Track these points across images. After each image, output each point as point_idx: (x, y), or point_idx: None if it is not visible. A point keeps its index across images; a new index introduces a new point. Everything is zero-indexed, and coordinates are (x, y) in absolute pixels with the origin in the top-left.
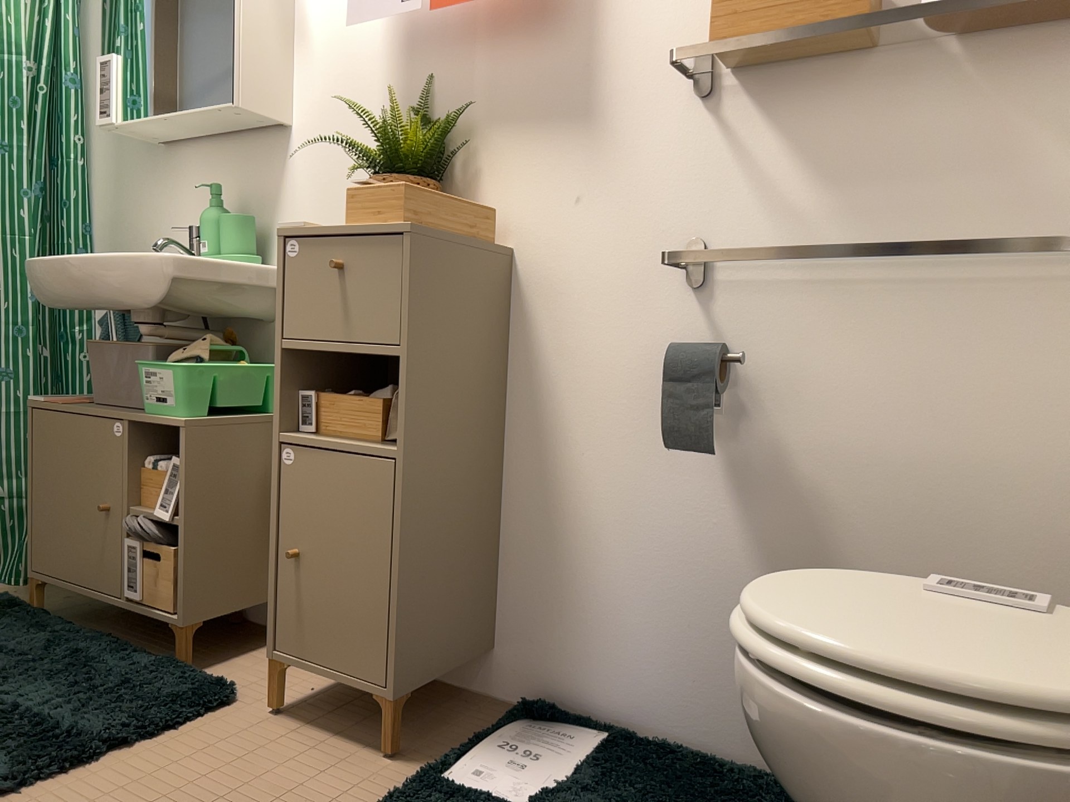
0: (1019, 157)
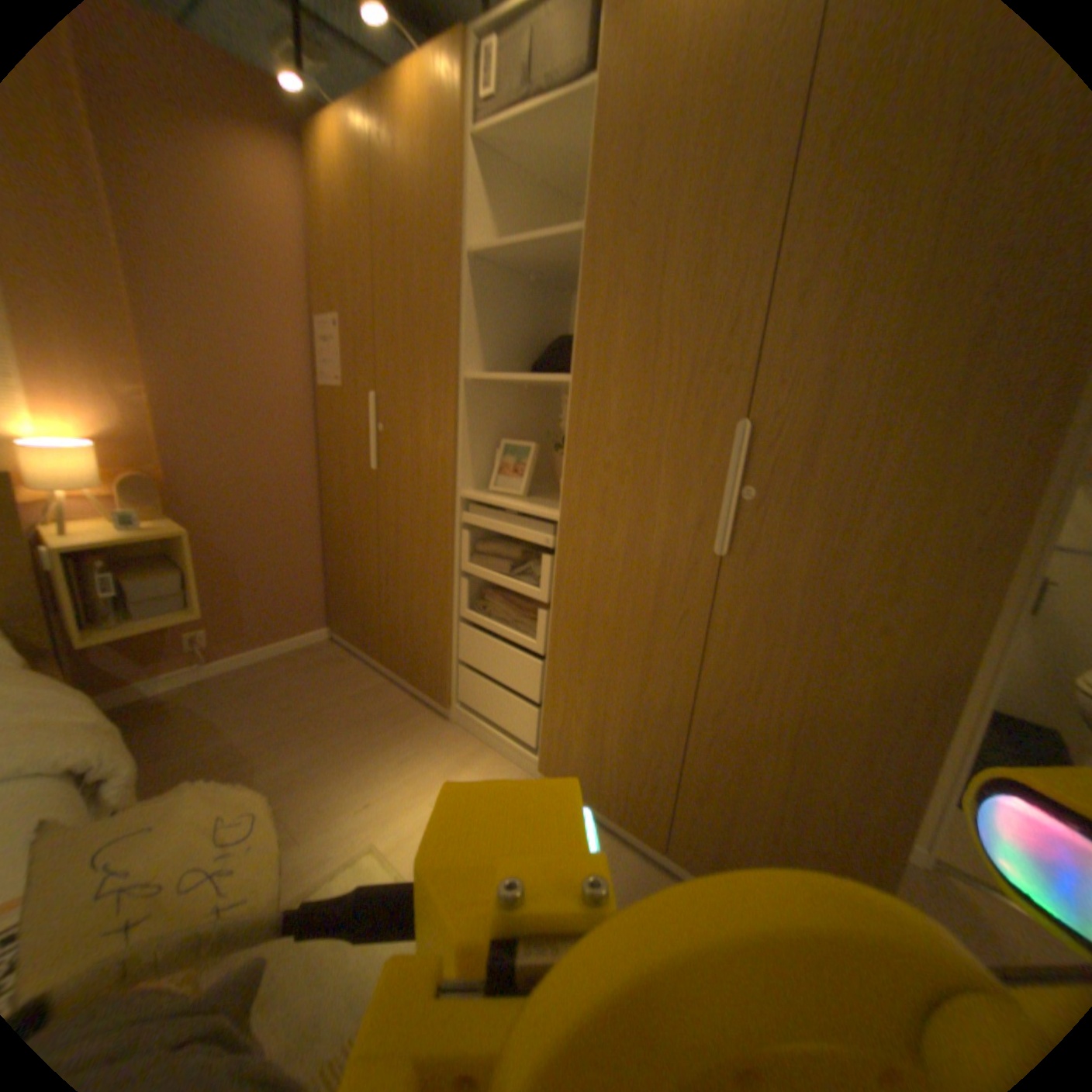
0: None
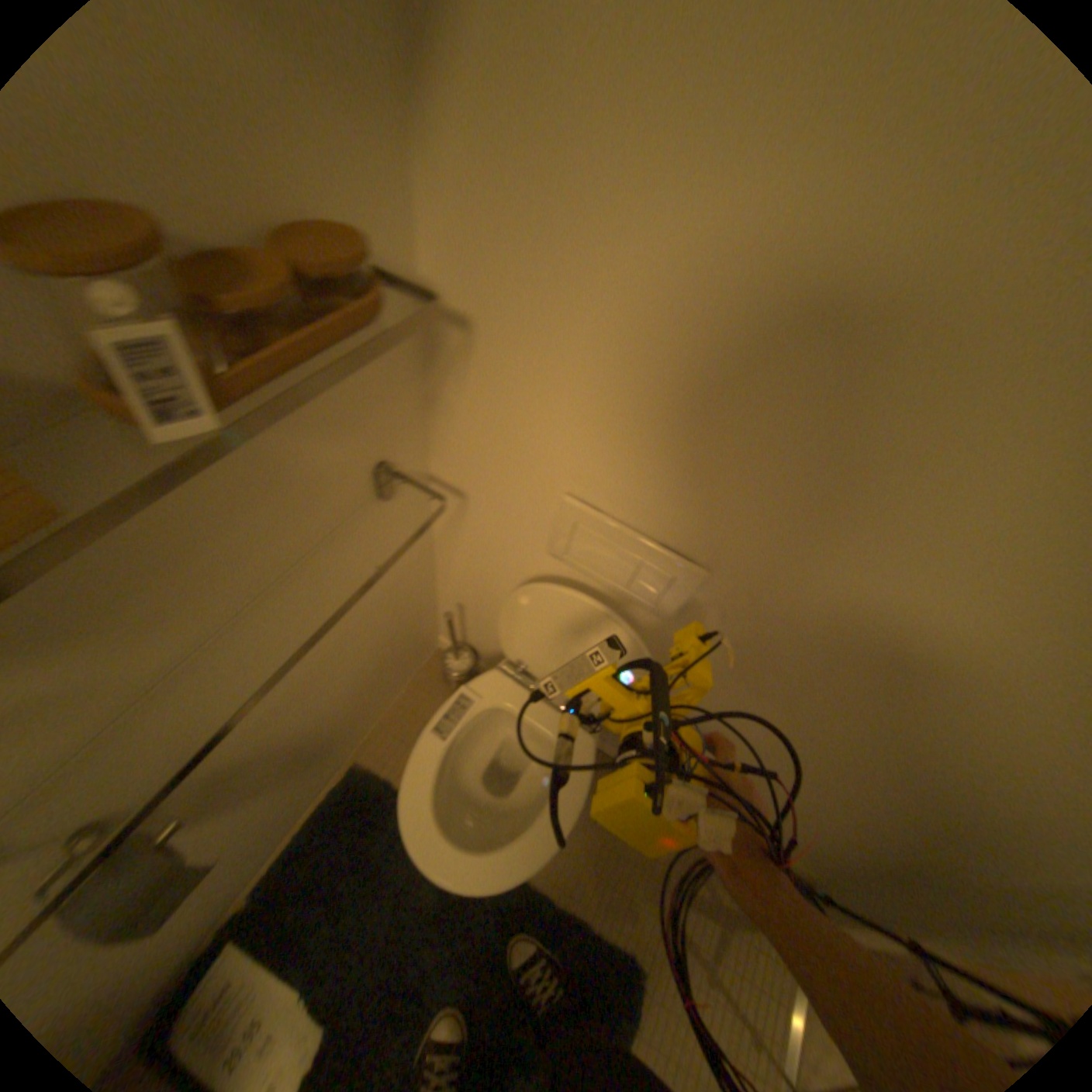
0: (300, 459)
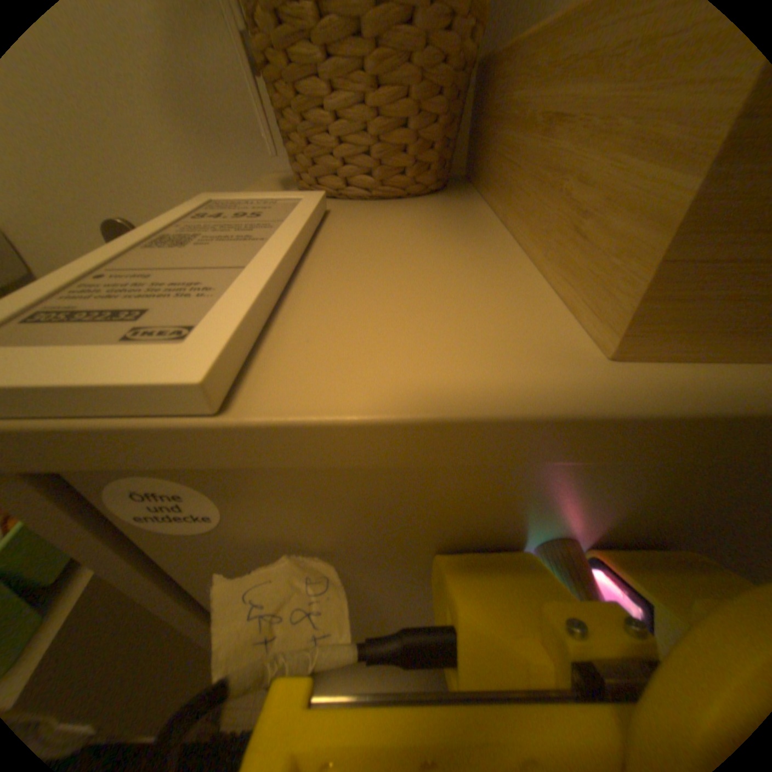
0: None
